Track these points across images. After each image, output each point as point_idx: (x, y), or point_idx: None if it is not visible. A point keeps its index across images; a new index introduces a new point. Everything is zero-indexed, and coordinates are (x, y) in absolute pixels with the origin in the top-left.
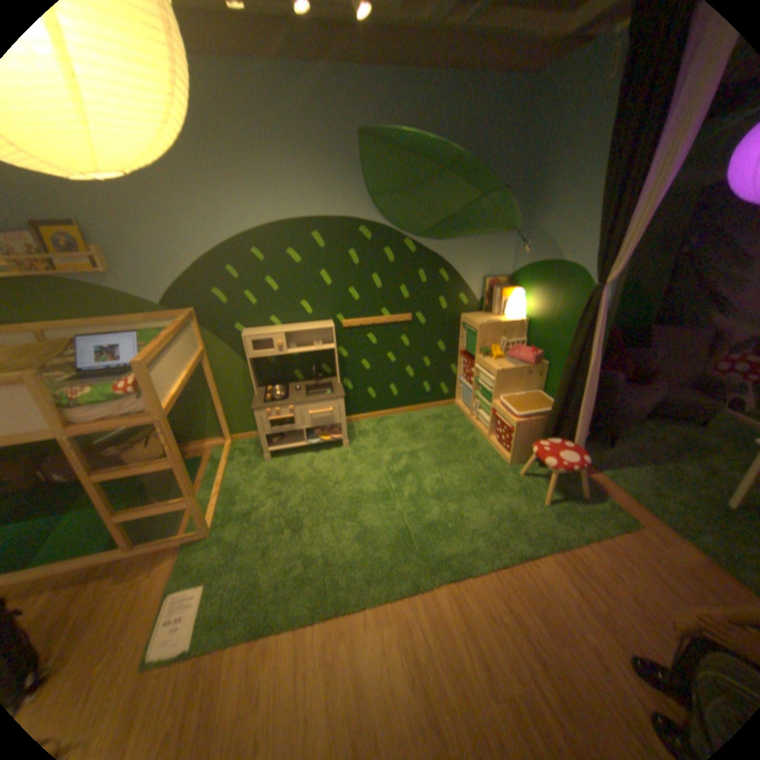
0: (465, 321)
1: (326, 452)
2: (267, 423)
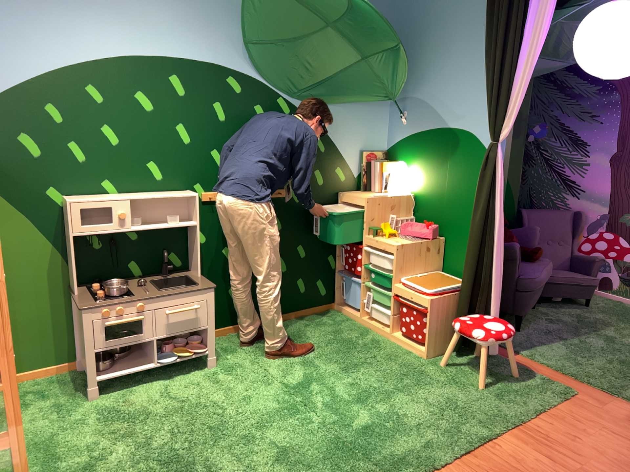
0: (346, 197)
1: (183, 376)
2: (101, 330)
